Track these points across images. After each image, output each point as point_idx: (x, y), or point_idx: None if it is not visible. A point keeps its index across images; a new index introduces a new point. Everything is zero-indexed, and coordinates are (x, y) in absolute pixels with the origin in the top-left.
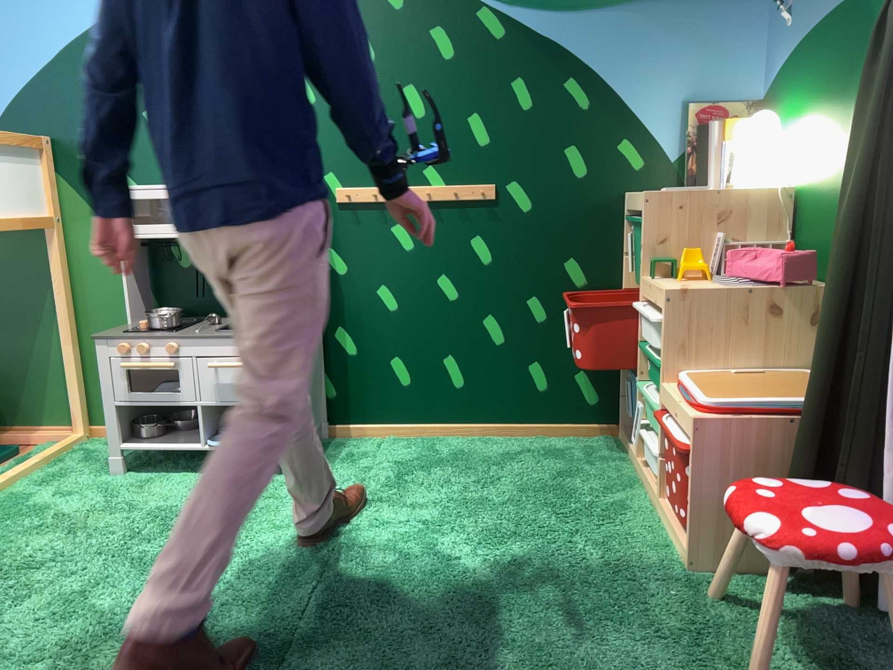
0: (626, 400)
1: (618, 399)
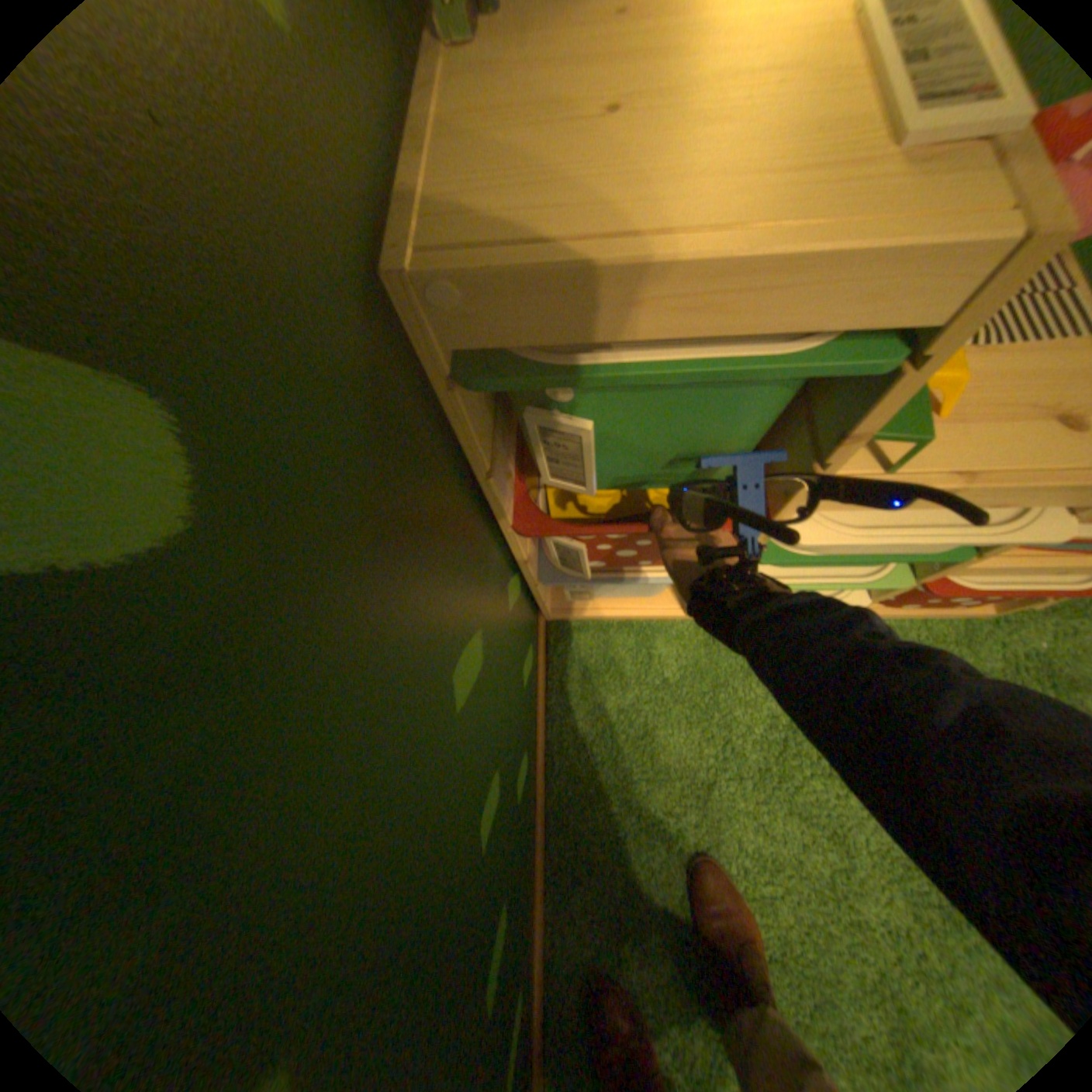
0: (547, 593)
1: (537, 605)
